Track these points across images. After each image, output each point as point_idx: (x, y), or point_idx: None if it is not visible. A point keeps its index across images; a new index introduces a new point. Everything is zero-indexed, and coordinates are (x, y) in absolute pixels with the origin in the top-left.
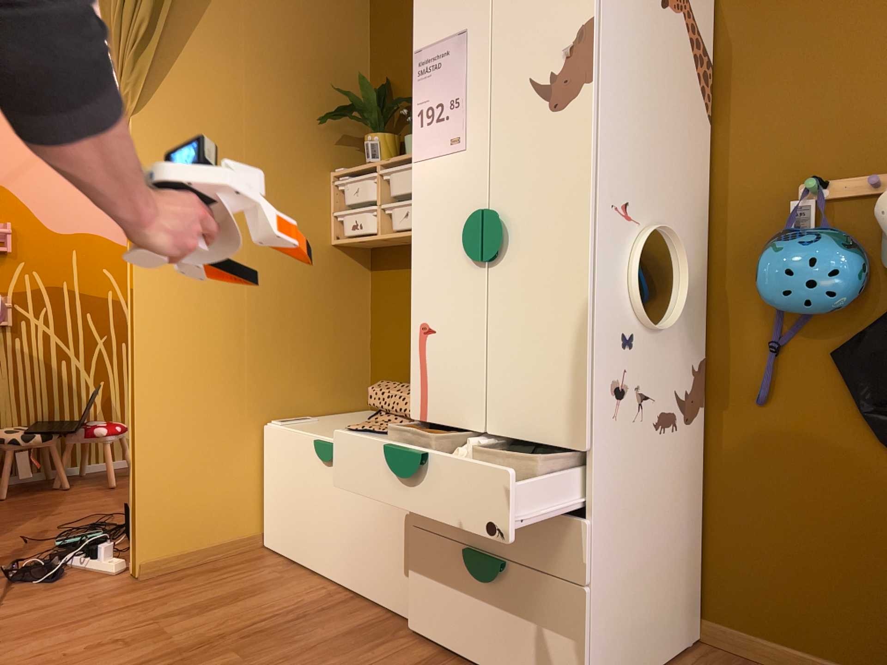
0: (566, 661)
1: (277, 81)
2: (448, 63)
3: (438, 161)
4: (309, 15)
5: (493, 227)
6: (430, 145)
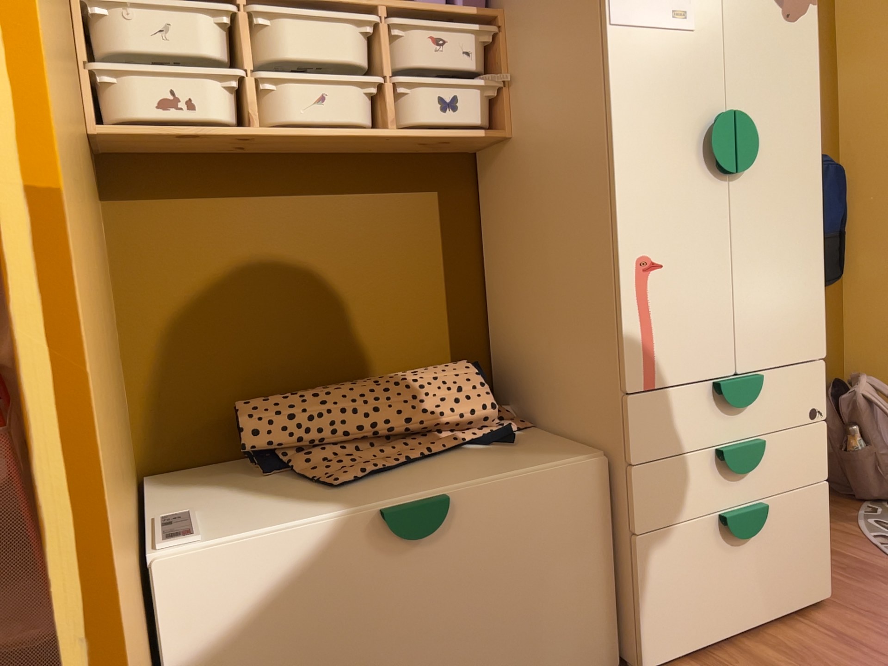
0: (817, 554)
1: None
2: None
3: (654, 35)
4: None
5: (748, 134)
6: (640, 9)
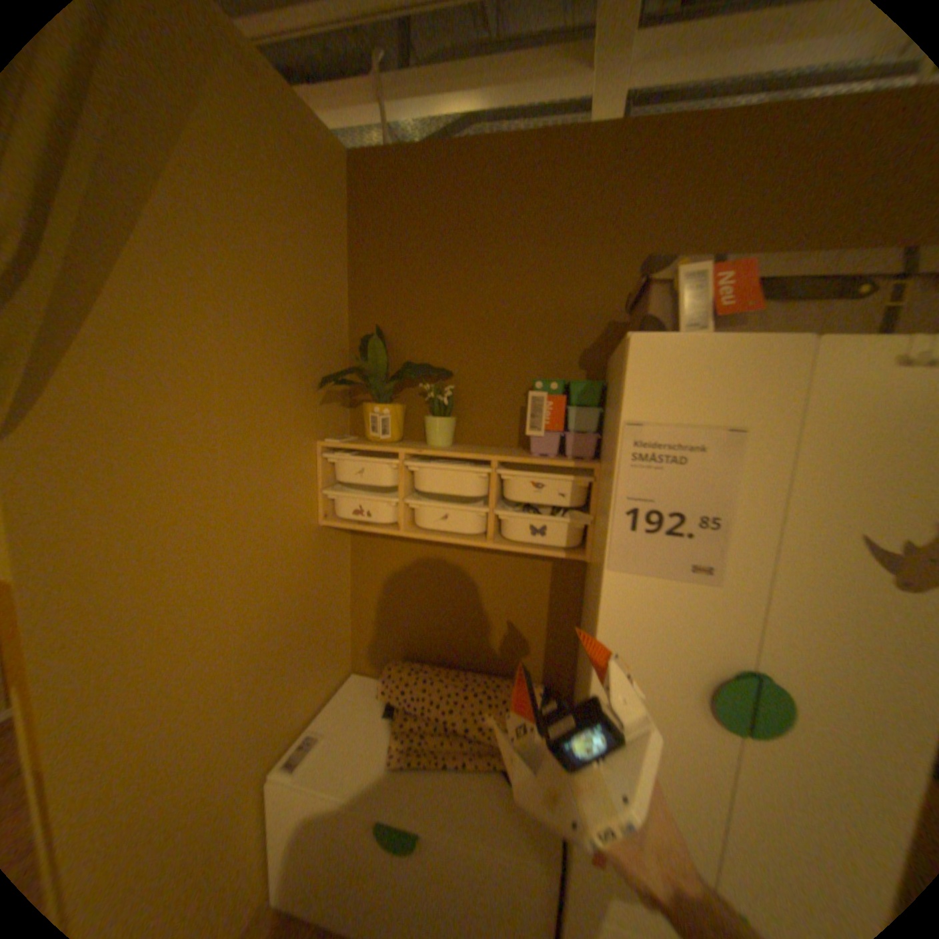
0: None
1: (257, 330)
2: (704, 462)
3: (663, 584)
4: (289, 230)
5: (778, 707)
6: (648, 559)
